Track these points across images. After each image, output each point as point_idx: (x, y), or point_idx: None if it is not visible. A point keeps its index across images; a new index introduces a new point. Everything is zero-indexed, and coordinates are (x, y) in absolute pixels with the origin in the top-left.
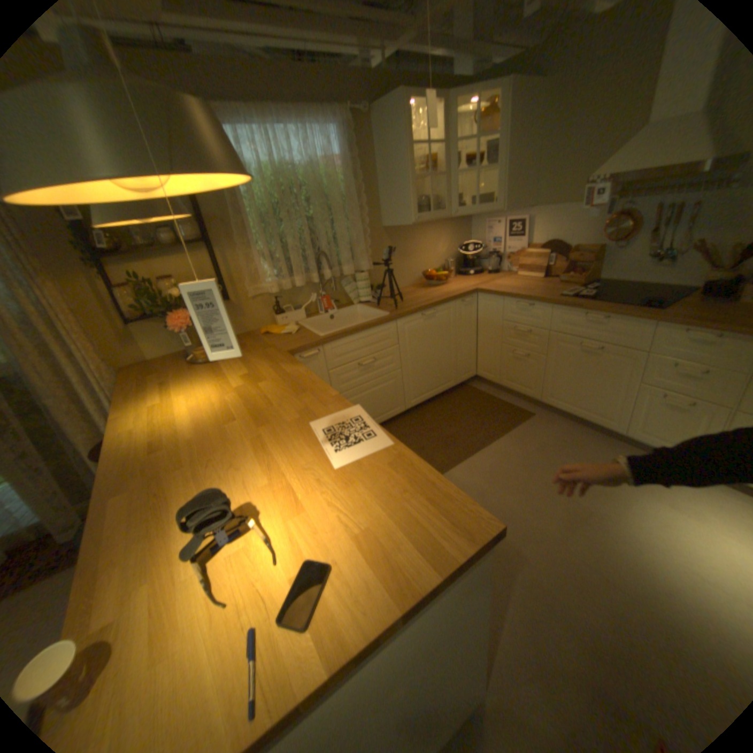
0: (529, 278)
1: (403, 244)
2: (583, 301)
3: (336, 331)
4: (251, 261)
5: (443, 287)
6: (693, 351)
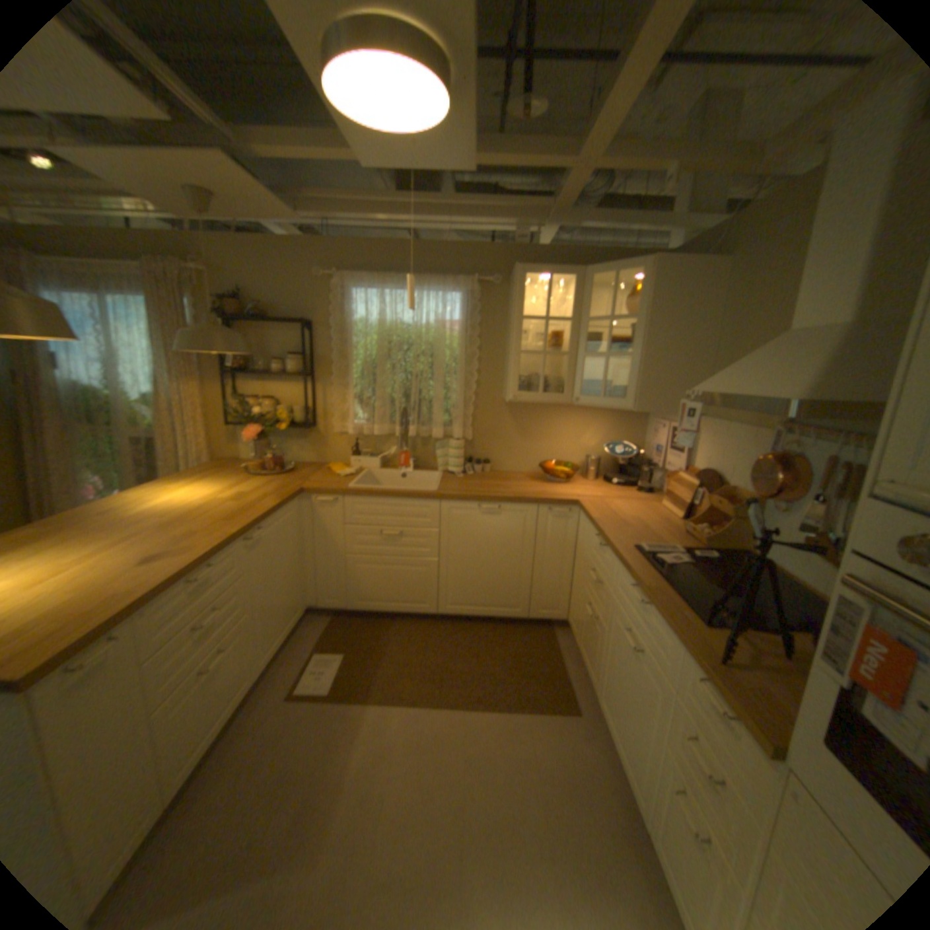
0: (671, 512)
1: (531, 420)
2: (645, 565)
3: (369, 485)
4: (348, 398)
5: (558, 484)
6: (715, 729)
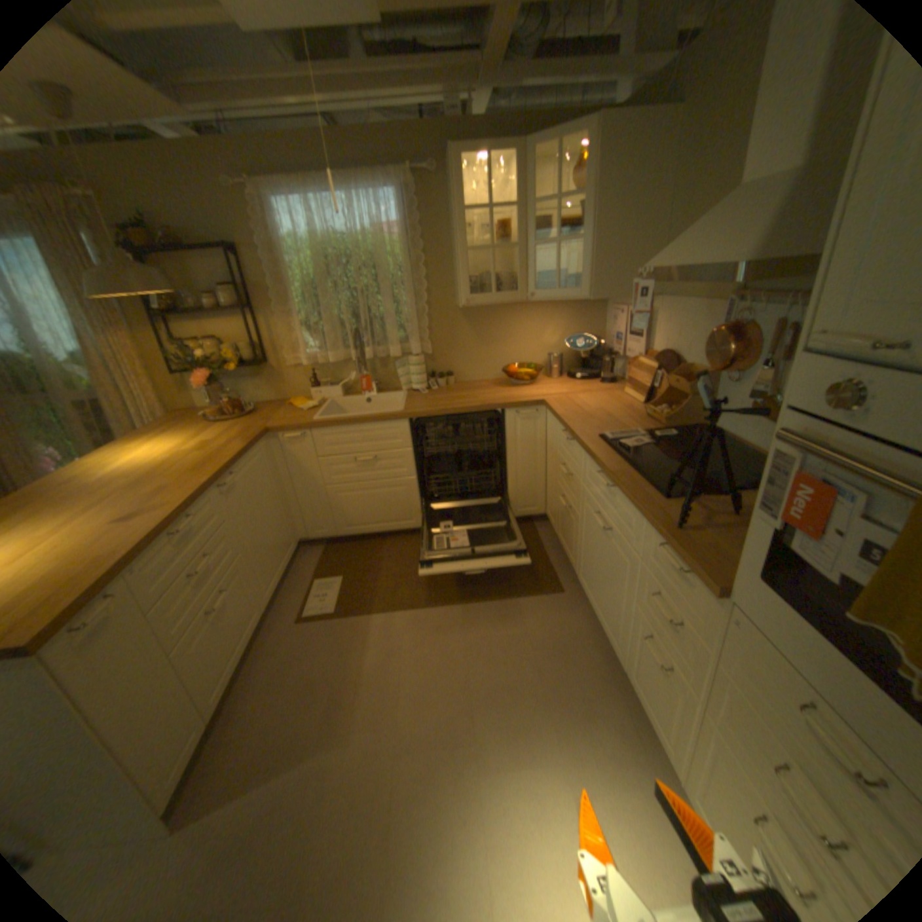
0: (632, 399)
1: (488, 325)
2: (608, 452)
3: (333, 416)
4: (293, 328)
5: (522, 388)
6: (673, 582)
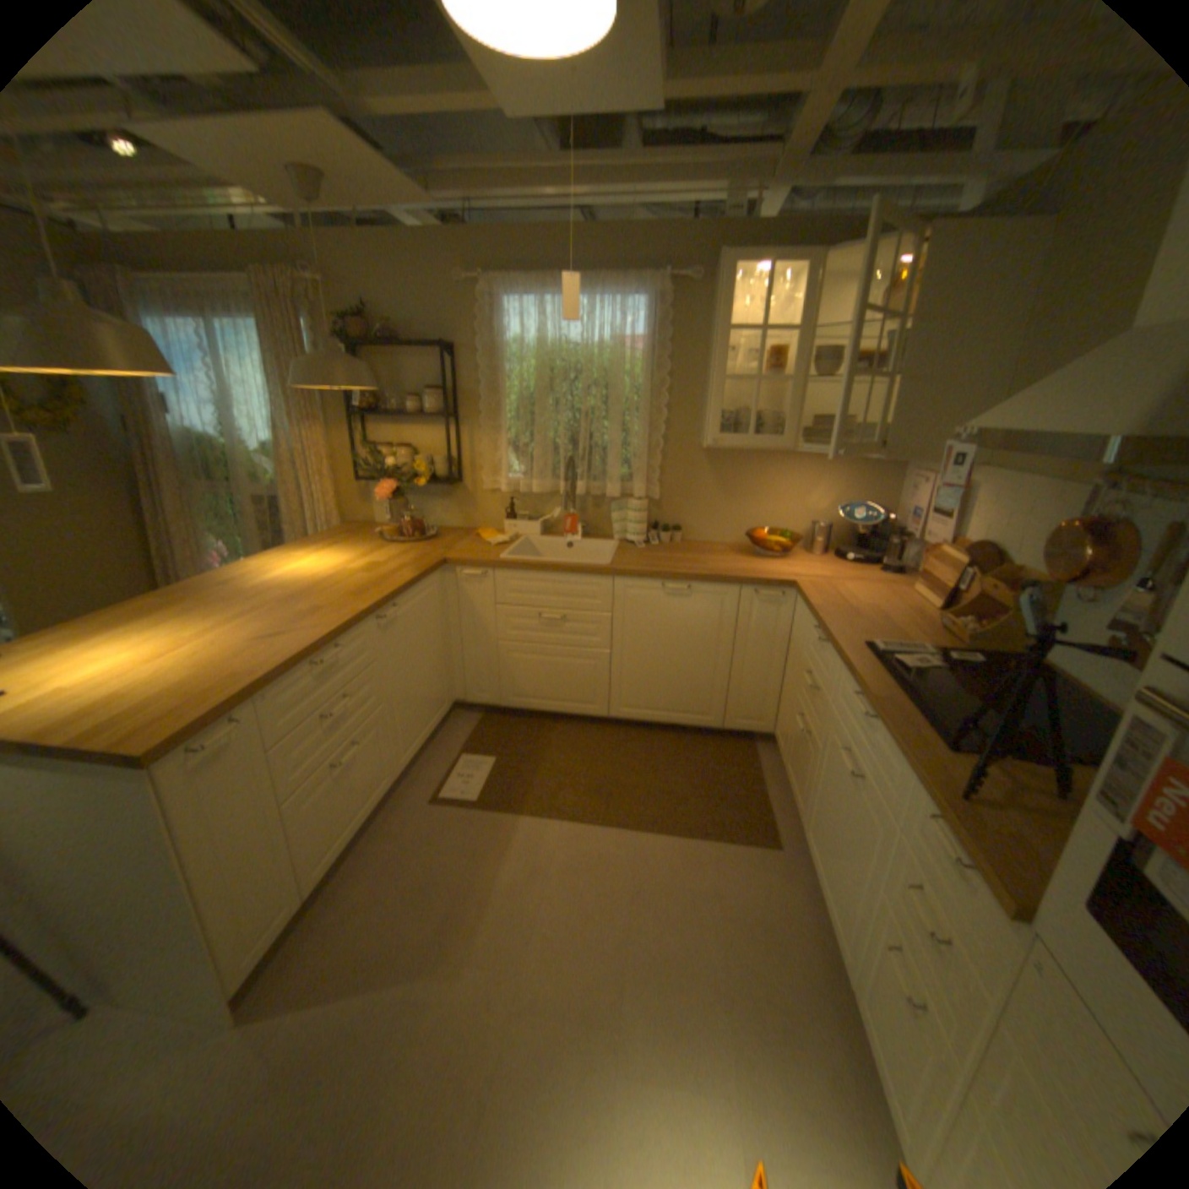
0: (924, 601)
1: (737, 474)
2: (875, 668)
3: (523, 558)
4: (498, 447)
5: (769, 561)
6: (945, 878)
